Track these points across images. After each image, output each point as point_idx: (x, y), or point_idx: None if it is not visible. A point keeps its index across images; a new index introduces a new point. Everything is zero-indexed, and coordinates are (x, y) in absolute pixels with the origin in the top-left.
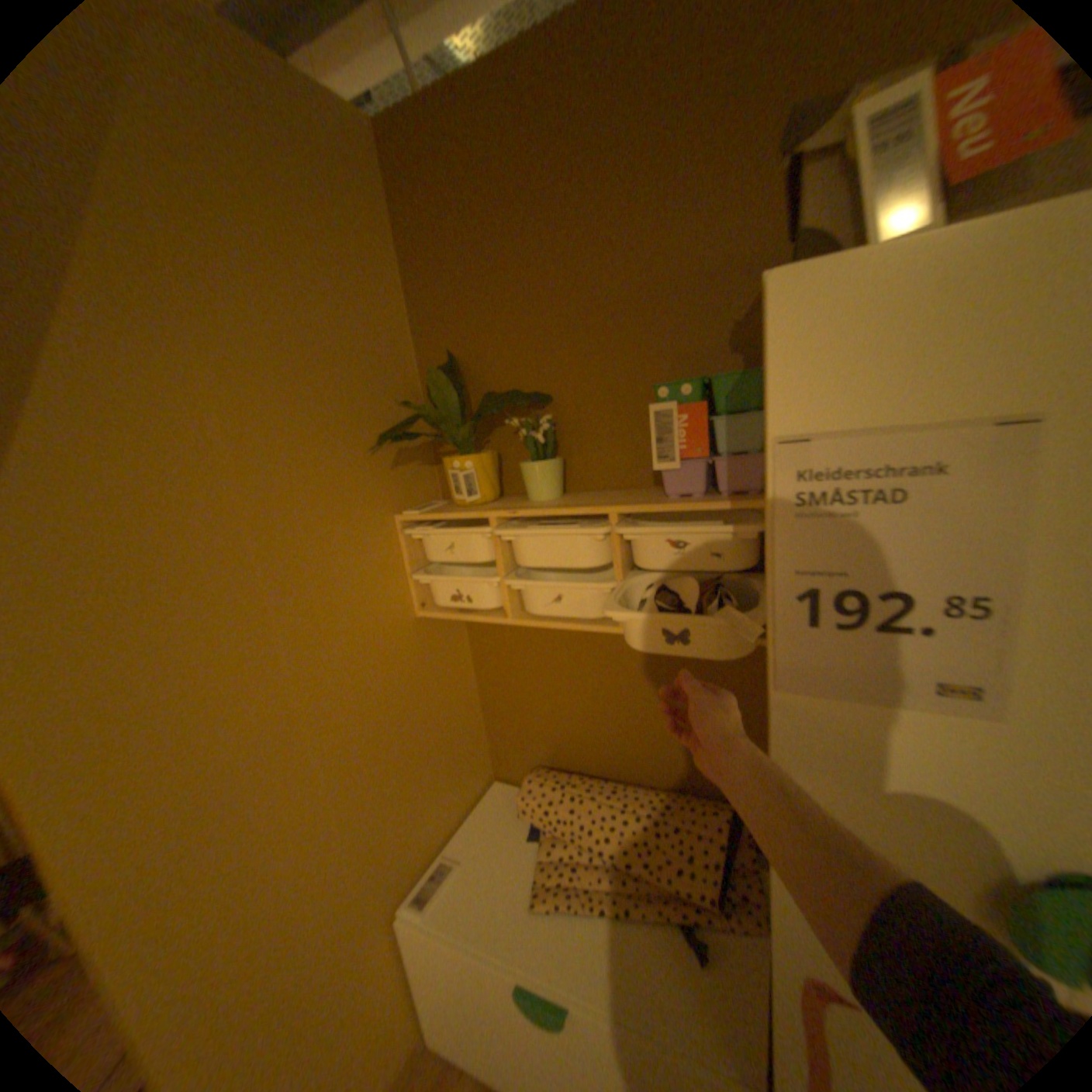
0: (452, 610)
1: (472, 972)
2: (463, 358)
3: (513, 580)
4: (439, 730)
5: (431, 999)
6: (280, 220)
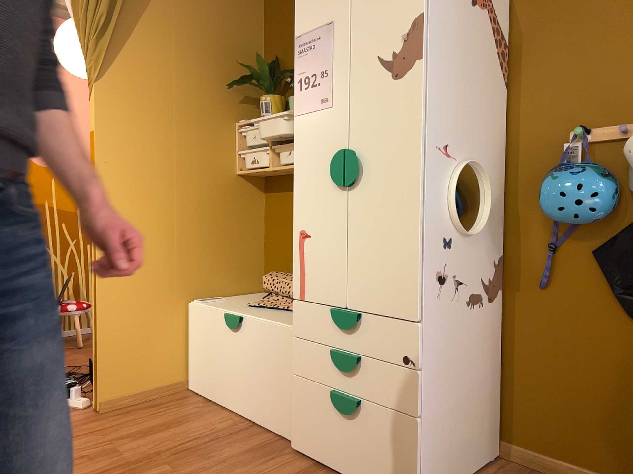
0: (250, 168)
1: (212, 318)
2: (281, 59)
3: (274, 149)
4: (235, 237)
5: (194, 351)
6: (215, 0)
